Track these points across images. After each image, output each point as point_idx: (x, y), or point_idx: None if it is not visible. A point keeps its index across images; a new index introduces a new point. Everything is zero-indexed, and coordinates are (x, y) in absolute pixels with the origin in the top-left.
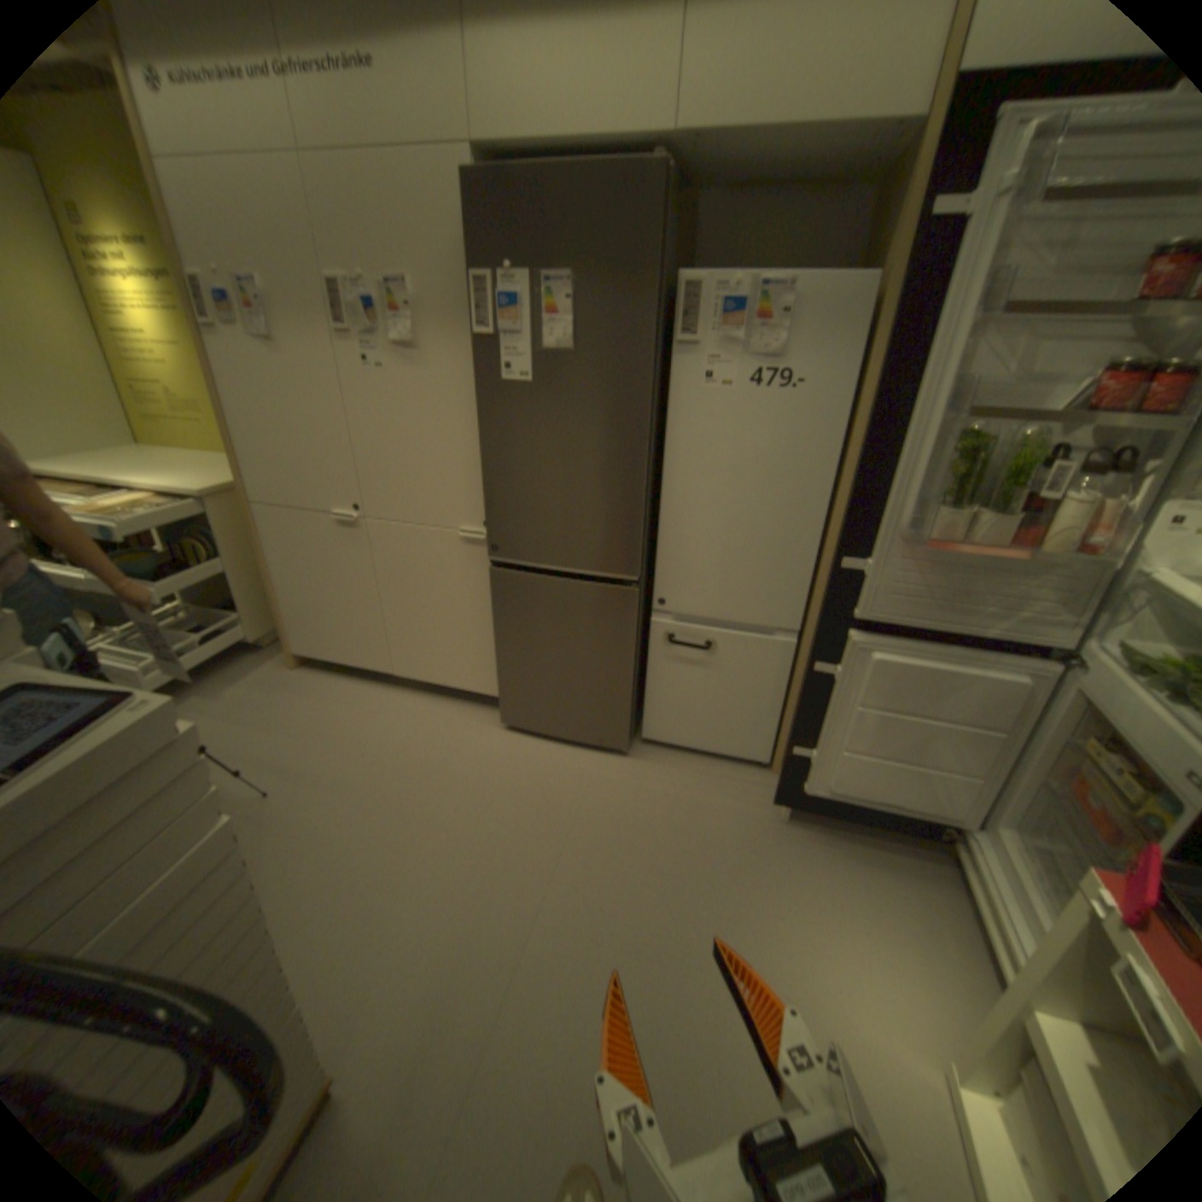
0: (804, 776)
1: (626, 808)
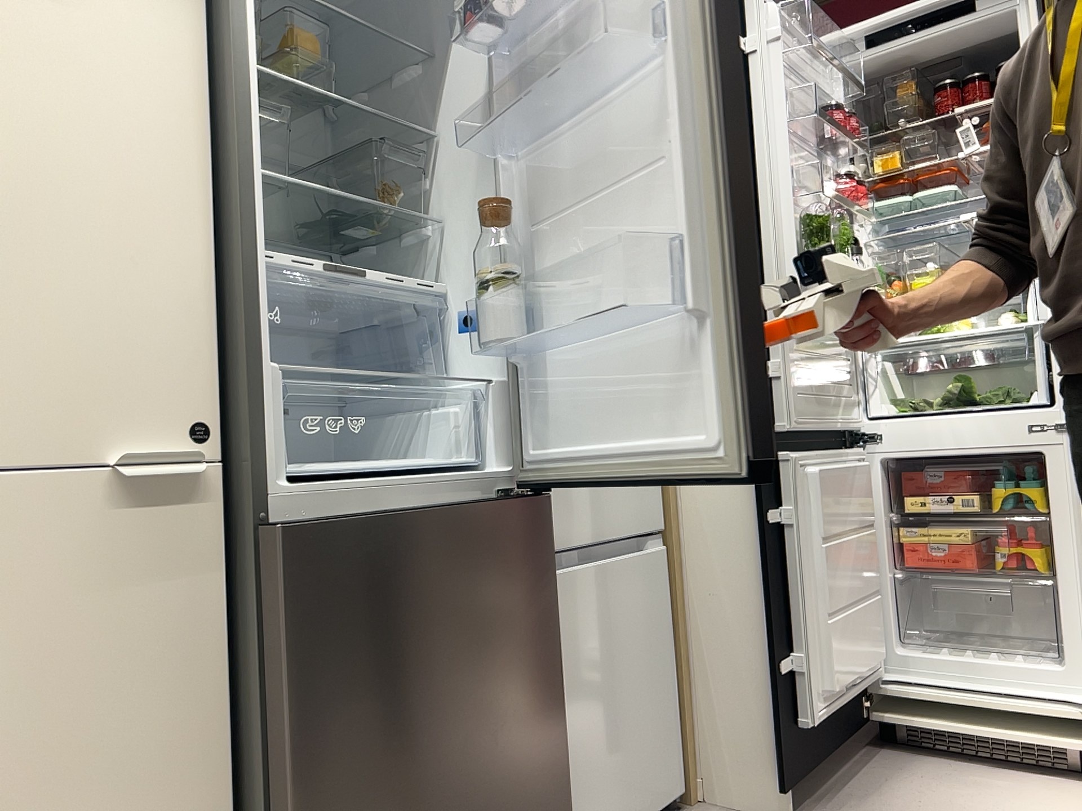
0: (794, 708)
1: None
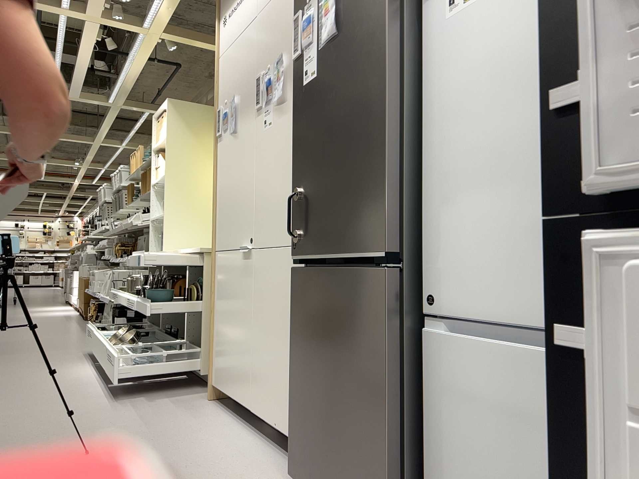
0: None
1: None
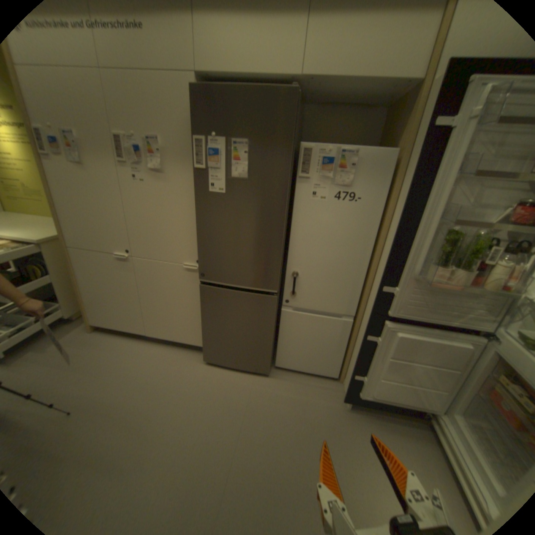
0: (359, 389)
1: (270, 407)
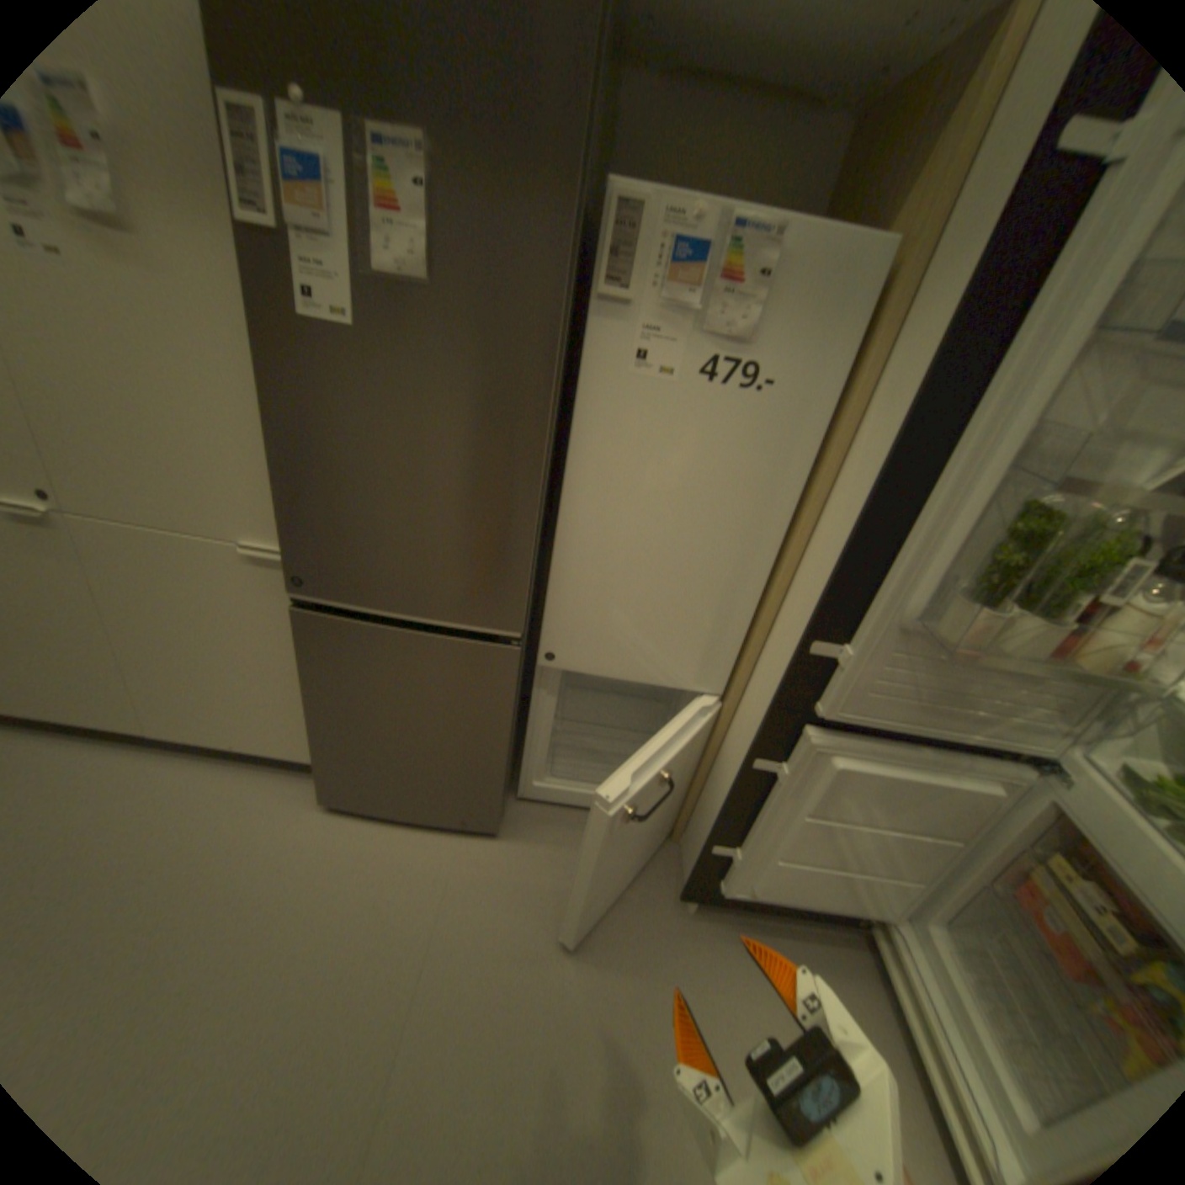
0: (721, 872)
1: (496, 924)
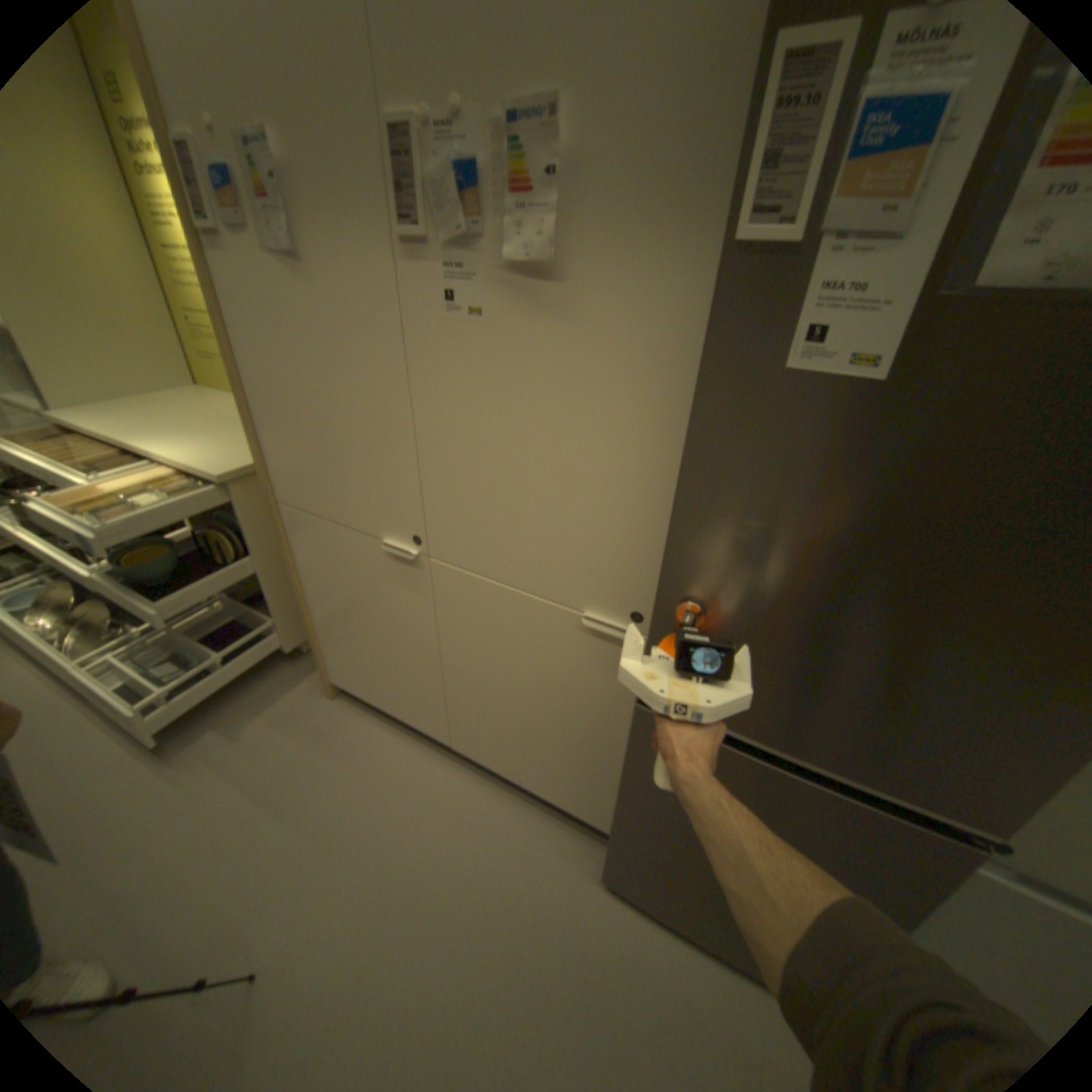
0: None
1: None
